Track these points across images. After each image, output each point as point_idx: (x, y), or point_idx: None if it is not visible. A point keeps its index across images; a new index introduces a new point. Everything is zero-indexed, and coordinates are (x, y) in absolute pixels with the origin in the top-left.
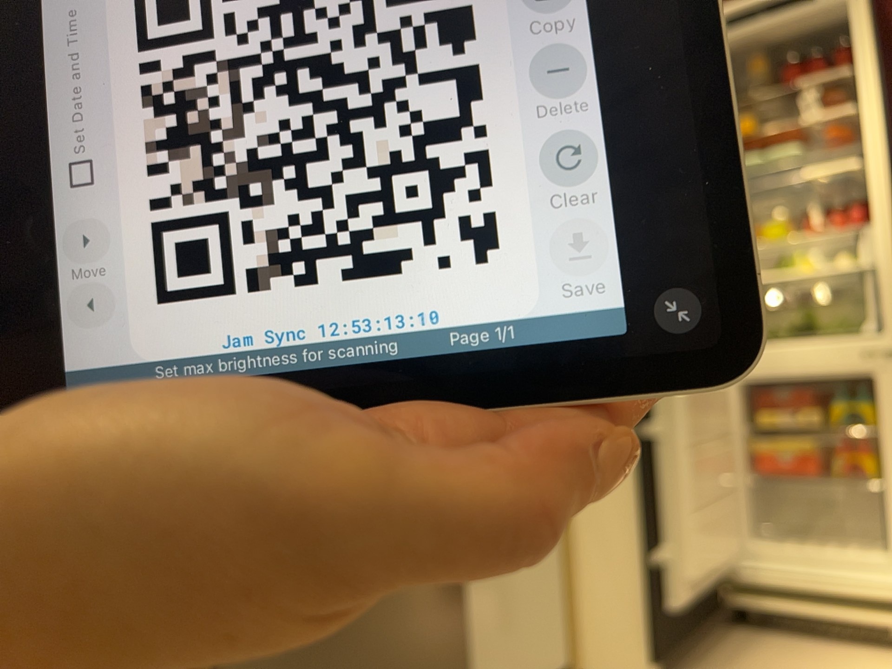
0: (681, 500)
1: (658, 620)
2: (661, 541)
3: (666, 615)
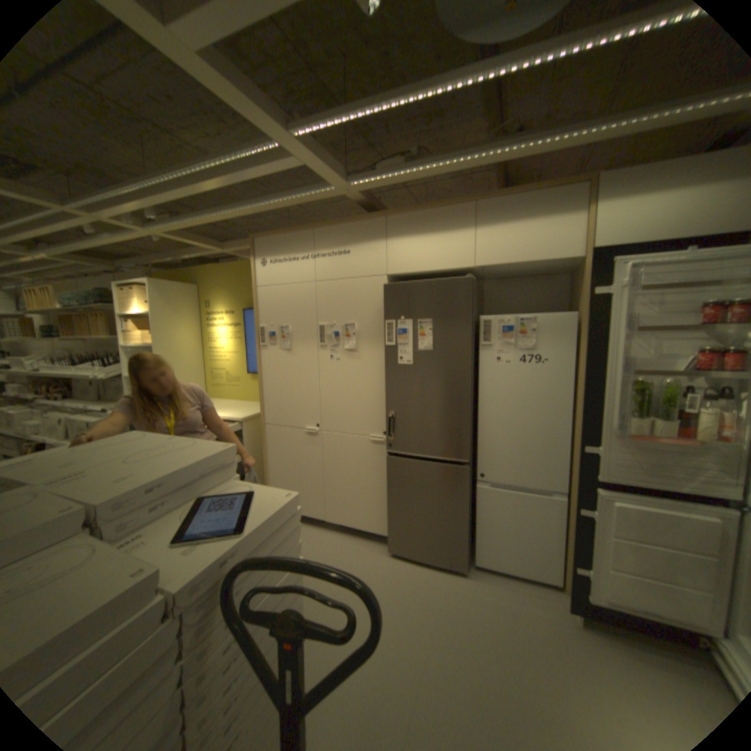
0: (607, 558)
1: (577, 597)
2: (590, 567)
3: (587, 600)
